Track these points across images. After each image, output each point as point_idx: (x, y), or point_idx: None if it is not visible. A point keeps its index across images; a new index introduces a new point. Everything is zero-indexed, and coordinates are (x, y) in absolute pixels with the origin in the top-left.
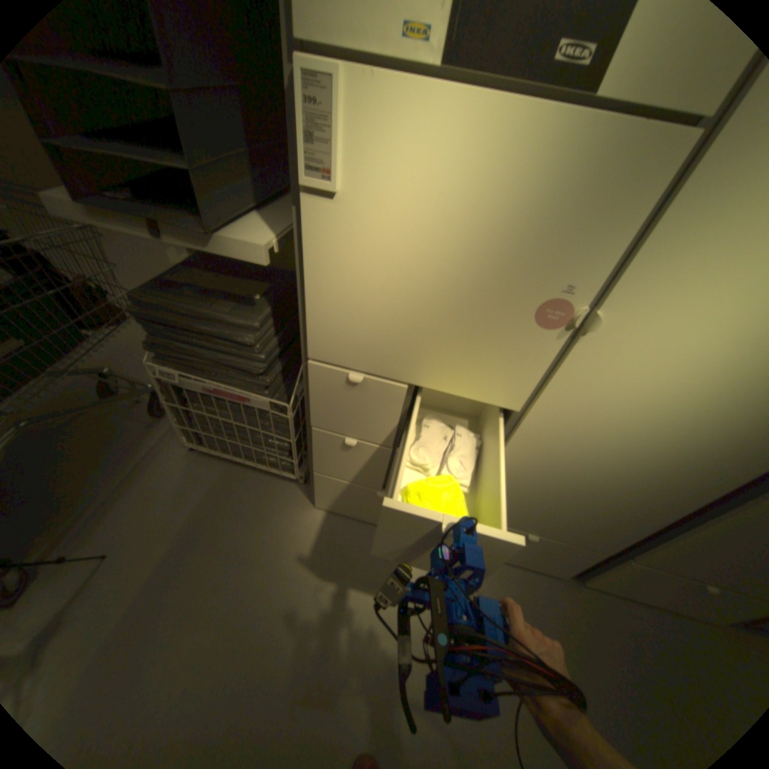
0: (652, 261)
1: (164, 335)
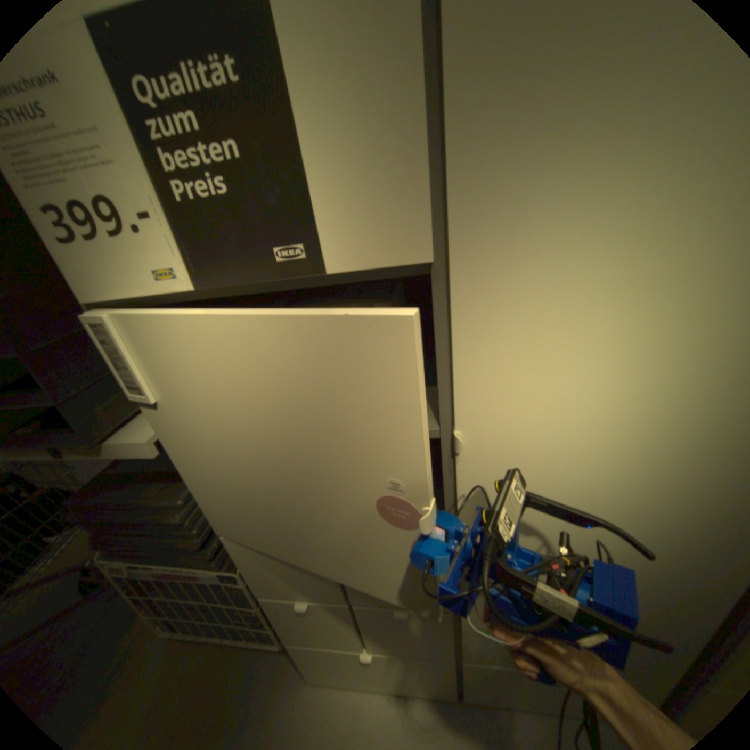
0: (472, 378)
1: (105, 531)
